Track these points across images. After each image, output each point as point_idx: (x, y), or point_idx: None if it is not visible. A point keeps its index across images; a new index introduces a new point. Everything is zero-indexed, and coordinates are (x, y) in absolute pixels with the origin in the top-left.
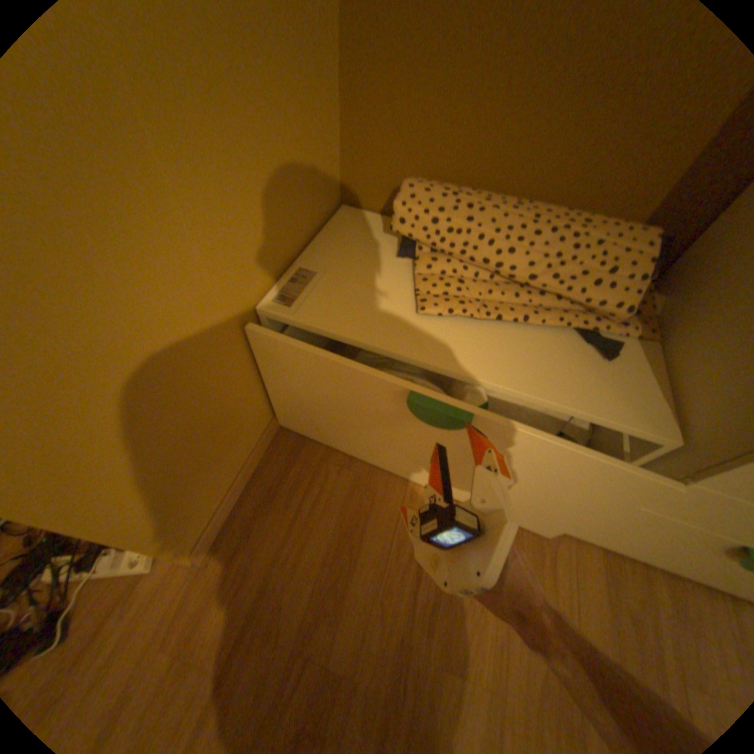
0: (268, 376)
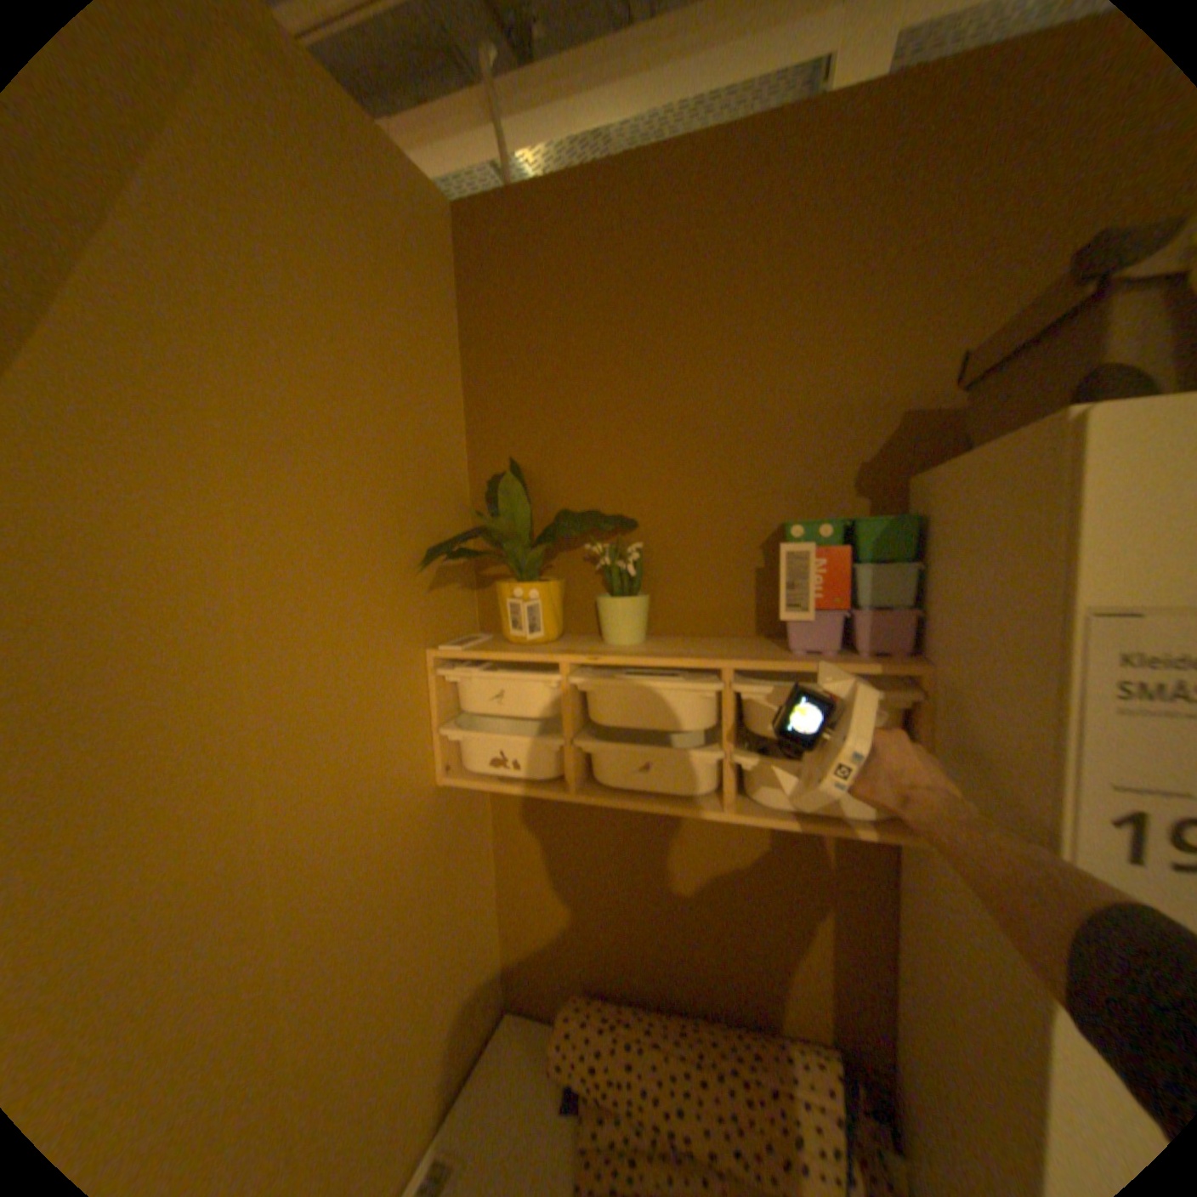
0: None
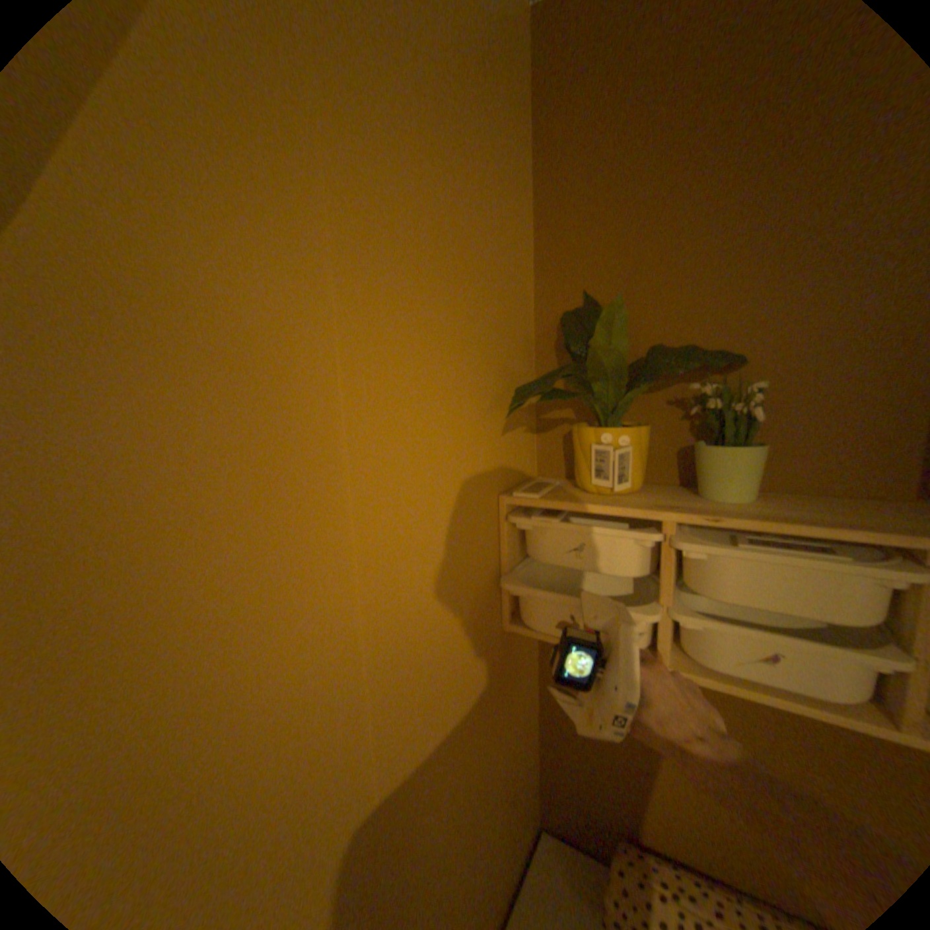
0: None
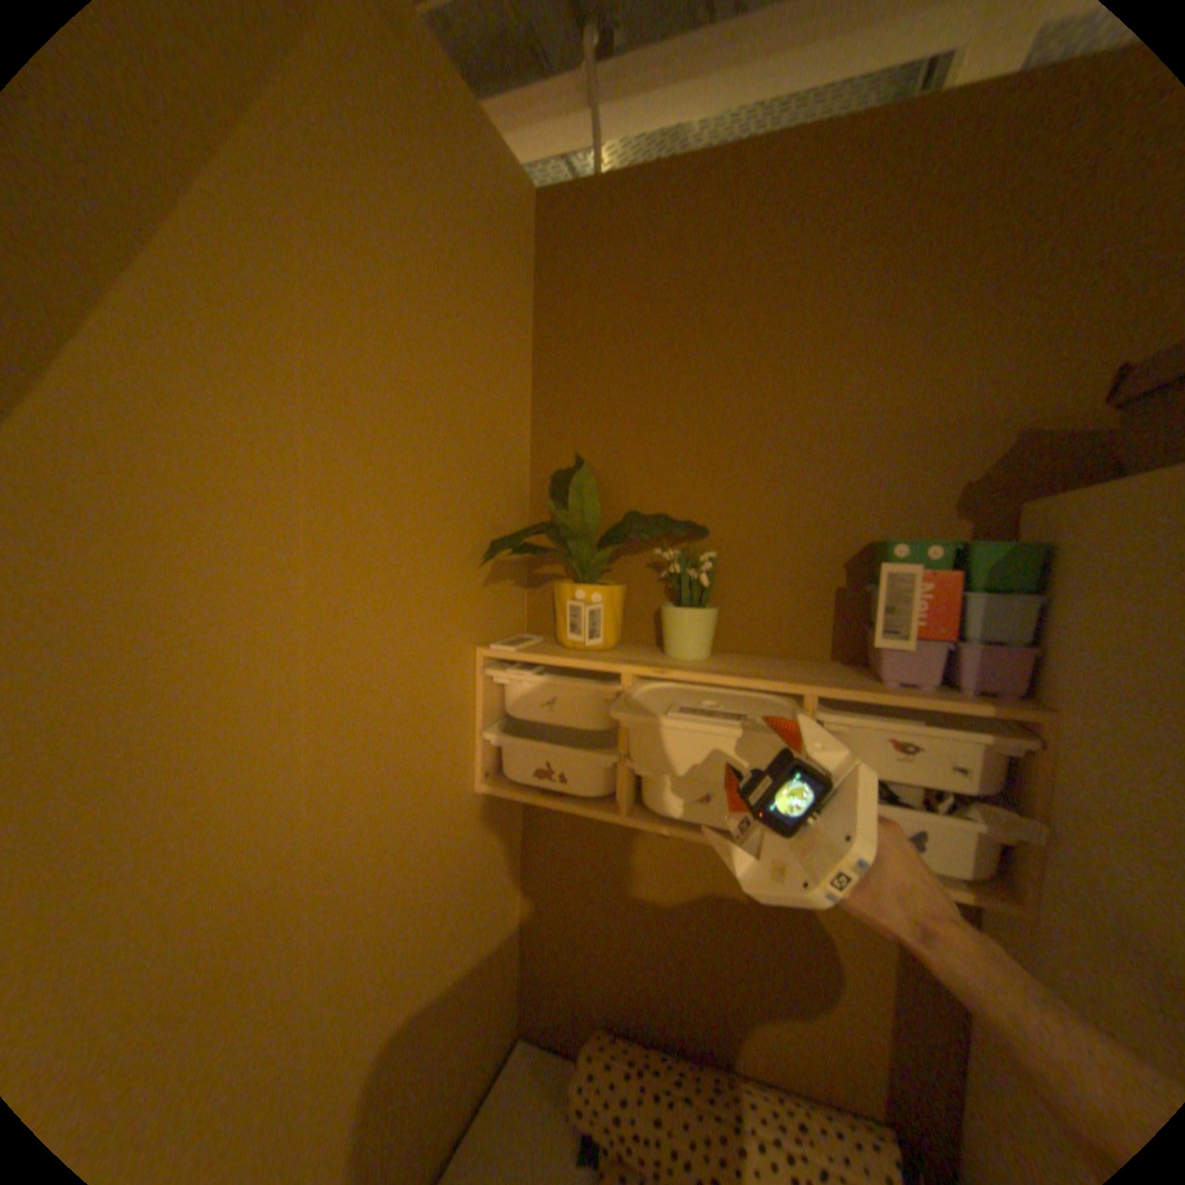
0: None
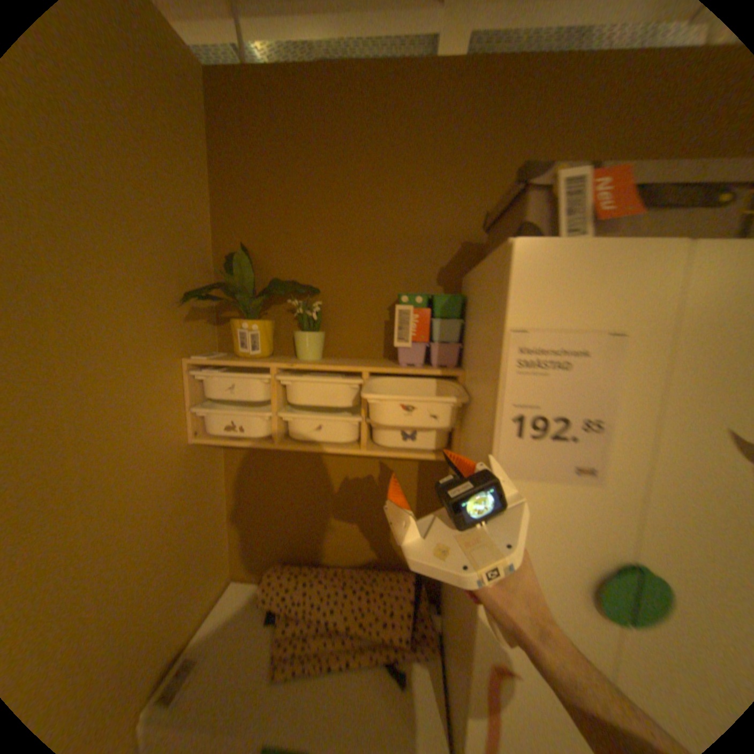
0: None
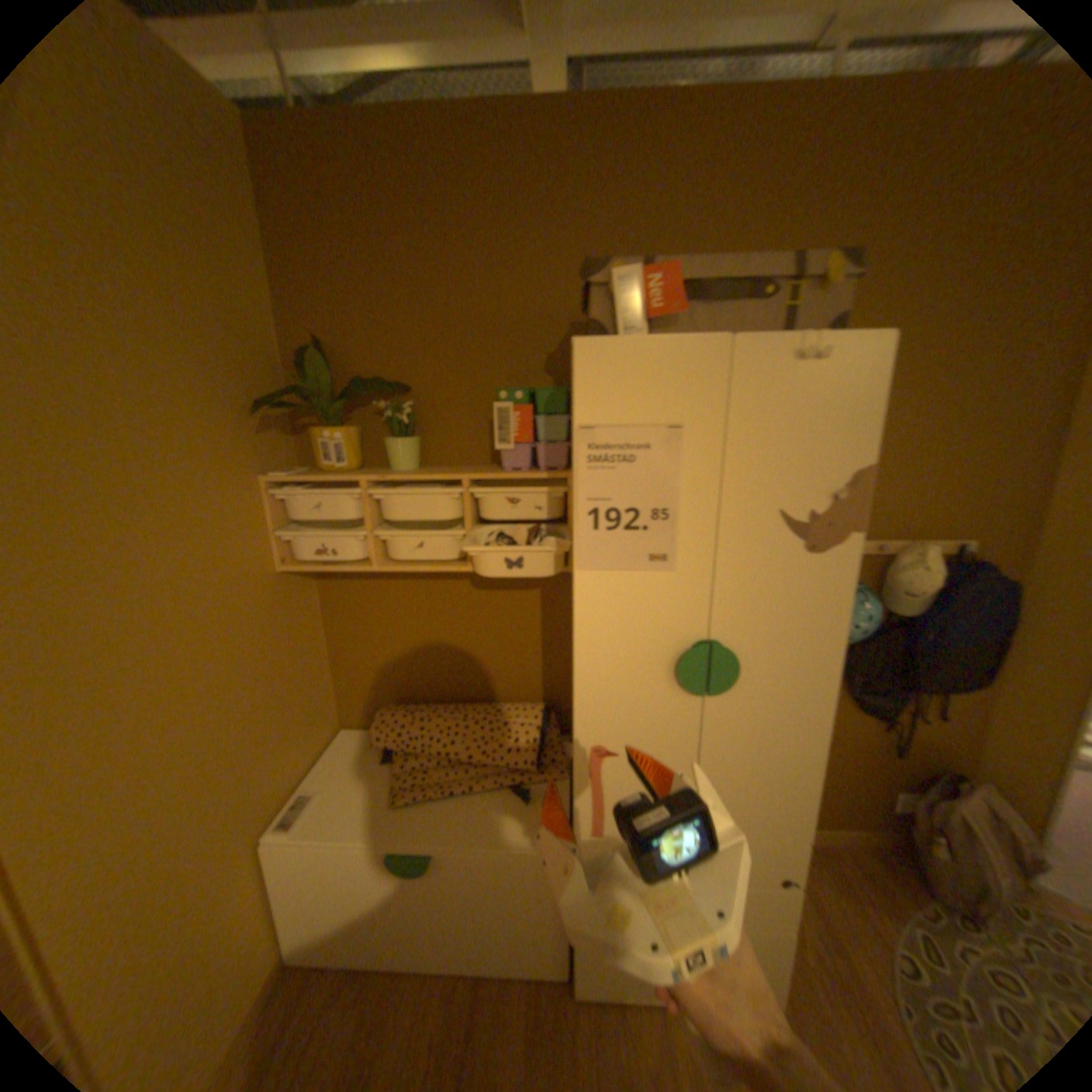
0: (267, 911)
